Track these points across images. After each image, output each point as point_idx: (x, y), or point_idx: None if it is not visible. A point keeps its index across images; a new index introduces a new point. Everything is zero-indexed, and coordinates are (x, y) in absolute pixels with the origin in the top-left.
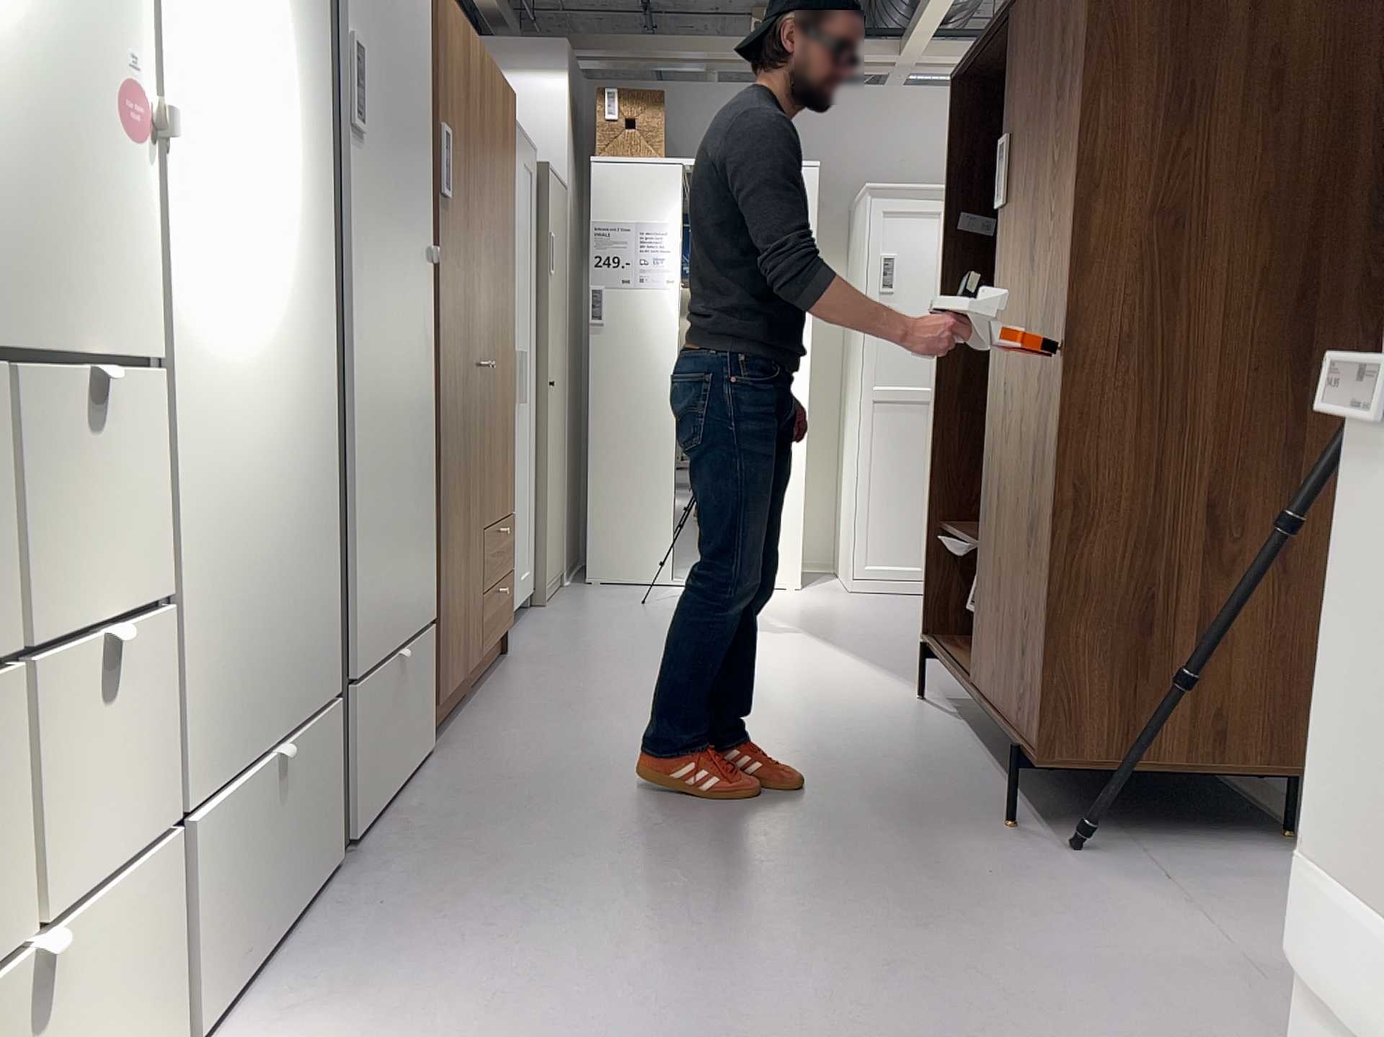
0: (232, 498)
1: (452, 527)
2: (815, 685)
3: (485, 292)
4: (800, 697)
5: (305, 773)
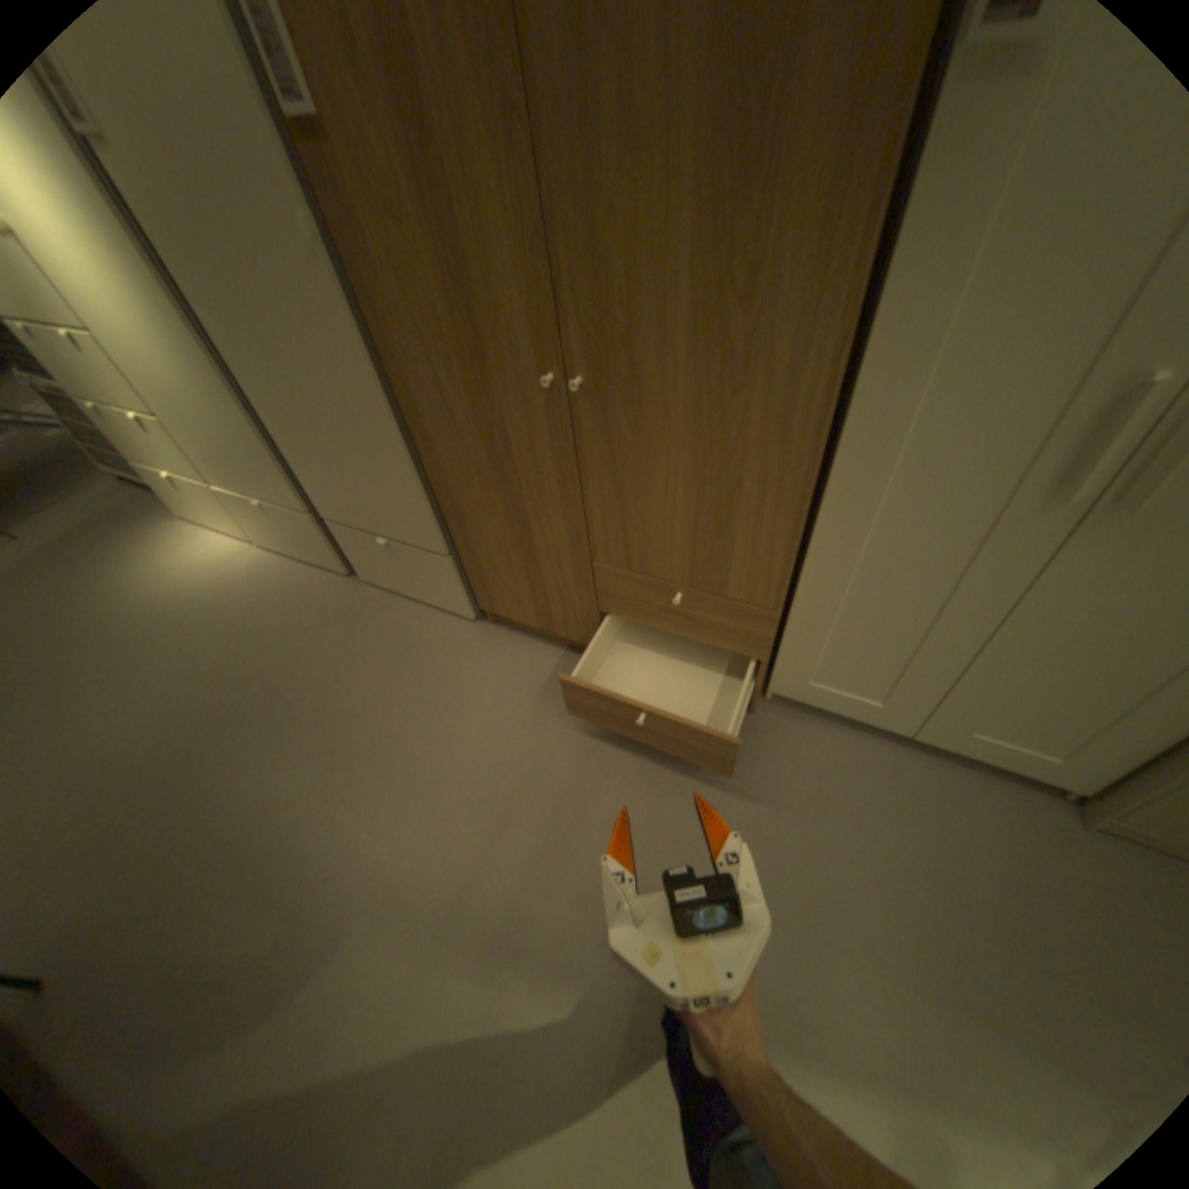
0: (167, 396)
1: (480, 518)
2: (486, 1091)
3: (565, 255)
4: (451, 1019)
5: (291, 524)
